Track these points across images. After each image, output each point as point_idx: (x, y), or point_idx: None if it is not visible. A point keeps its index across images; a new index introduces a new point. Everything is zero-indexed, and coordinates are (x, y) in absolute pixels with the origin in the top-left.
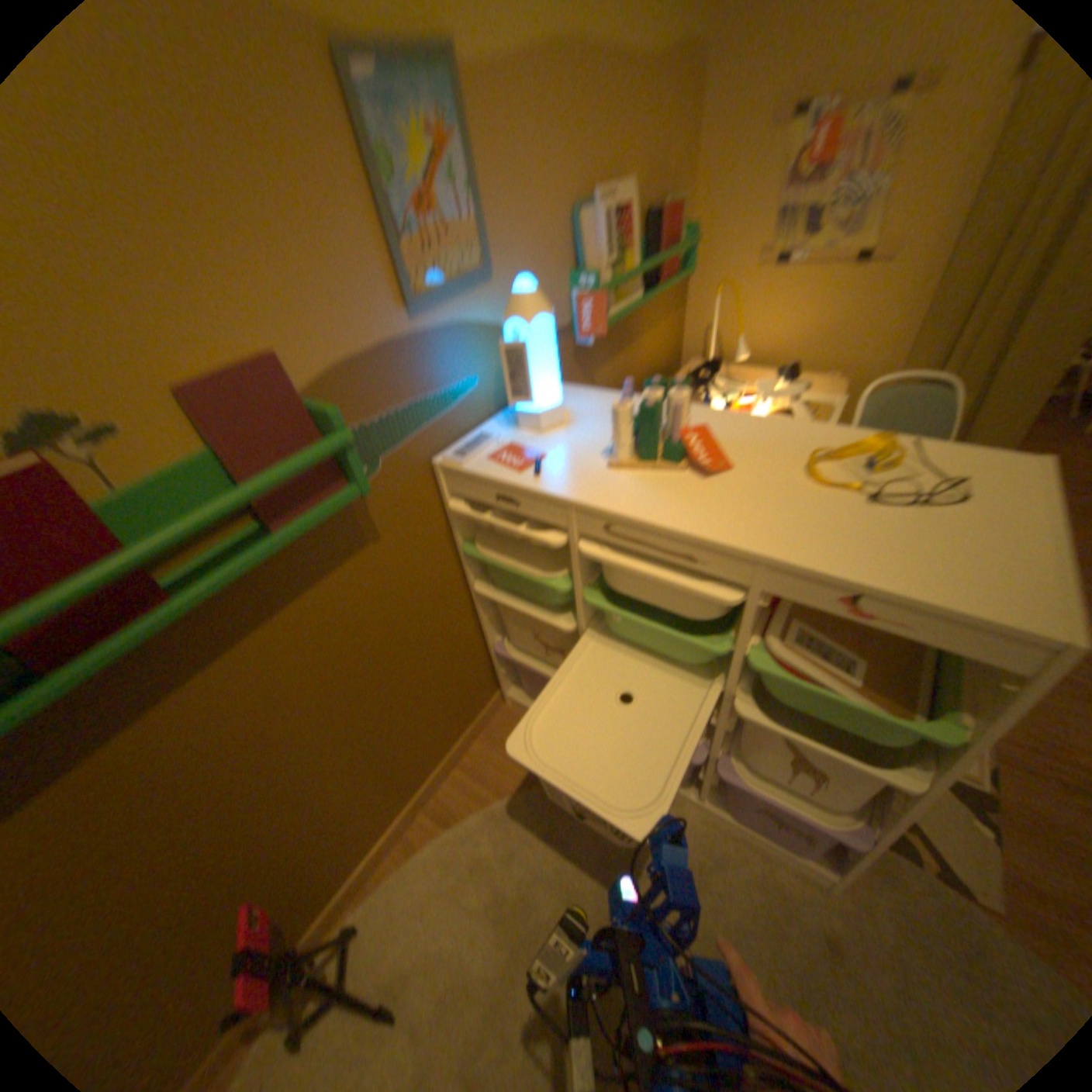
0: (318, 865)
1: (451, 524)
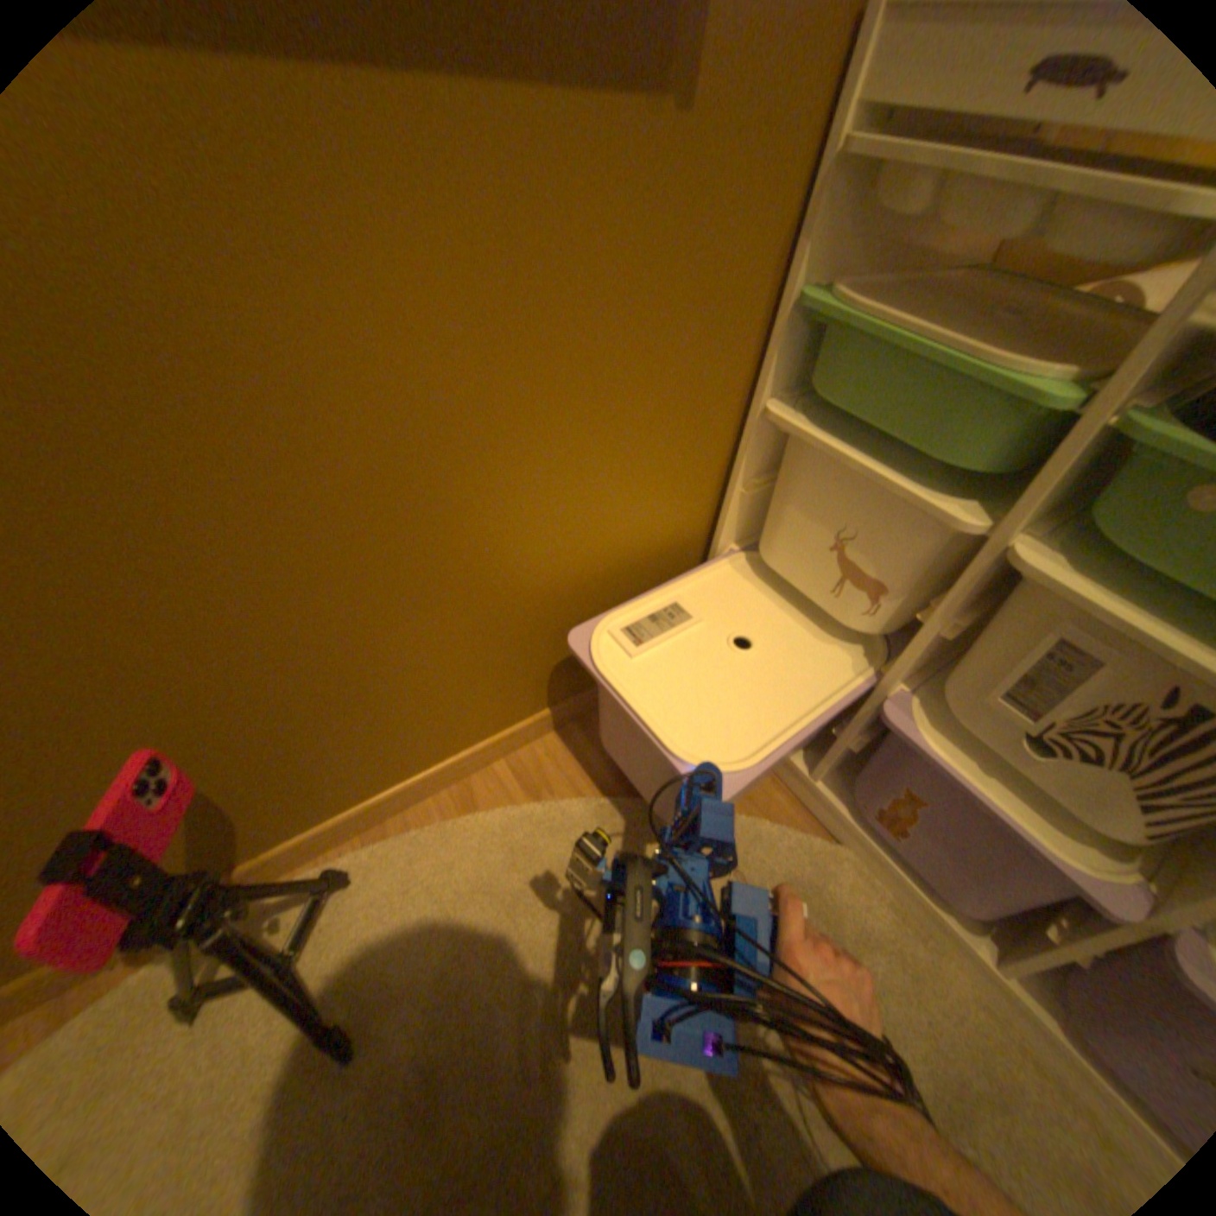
0: (327, 759)
1: (802, 232)
